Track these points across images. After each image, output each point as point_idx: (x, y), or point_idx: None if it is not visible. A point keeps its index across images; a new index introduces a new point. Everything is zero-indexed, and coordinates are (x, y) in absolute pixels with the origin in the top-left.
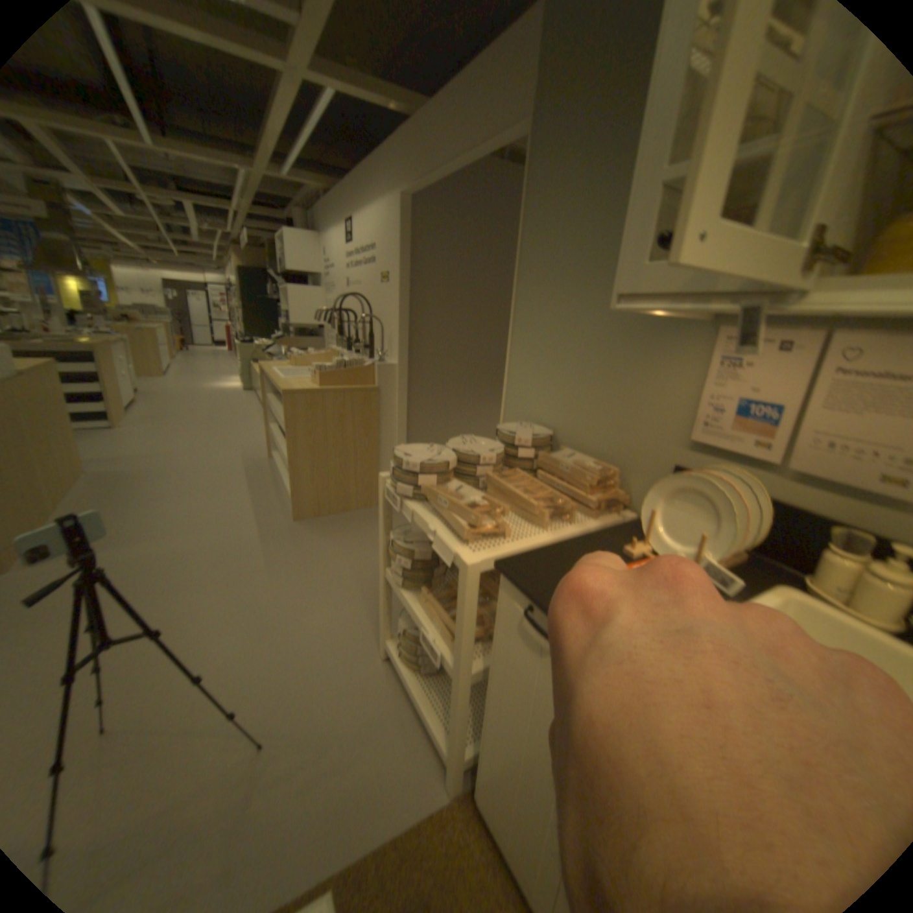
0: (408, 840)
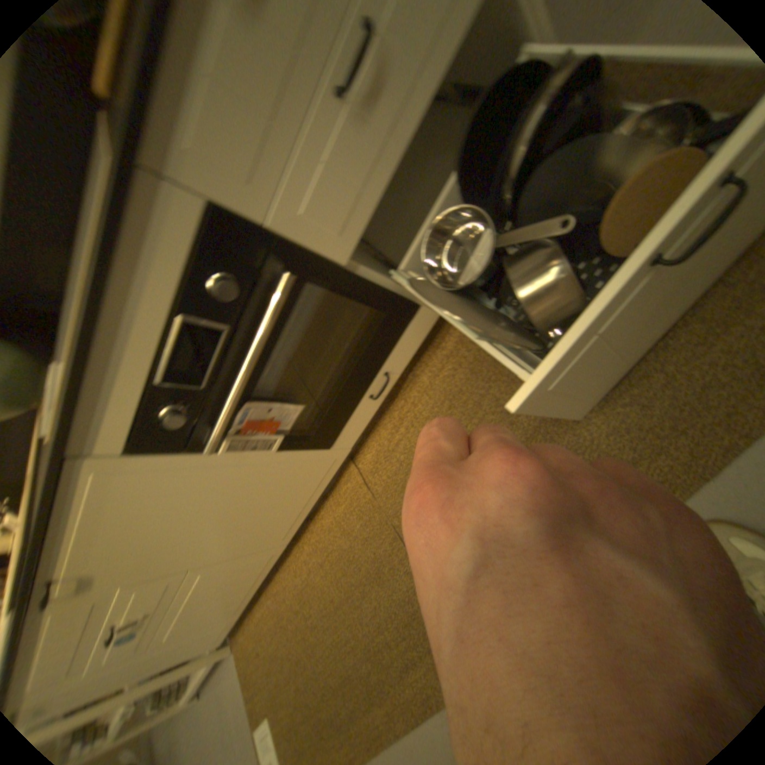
0: (244, 679)
